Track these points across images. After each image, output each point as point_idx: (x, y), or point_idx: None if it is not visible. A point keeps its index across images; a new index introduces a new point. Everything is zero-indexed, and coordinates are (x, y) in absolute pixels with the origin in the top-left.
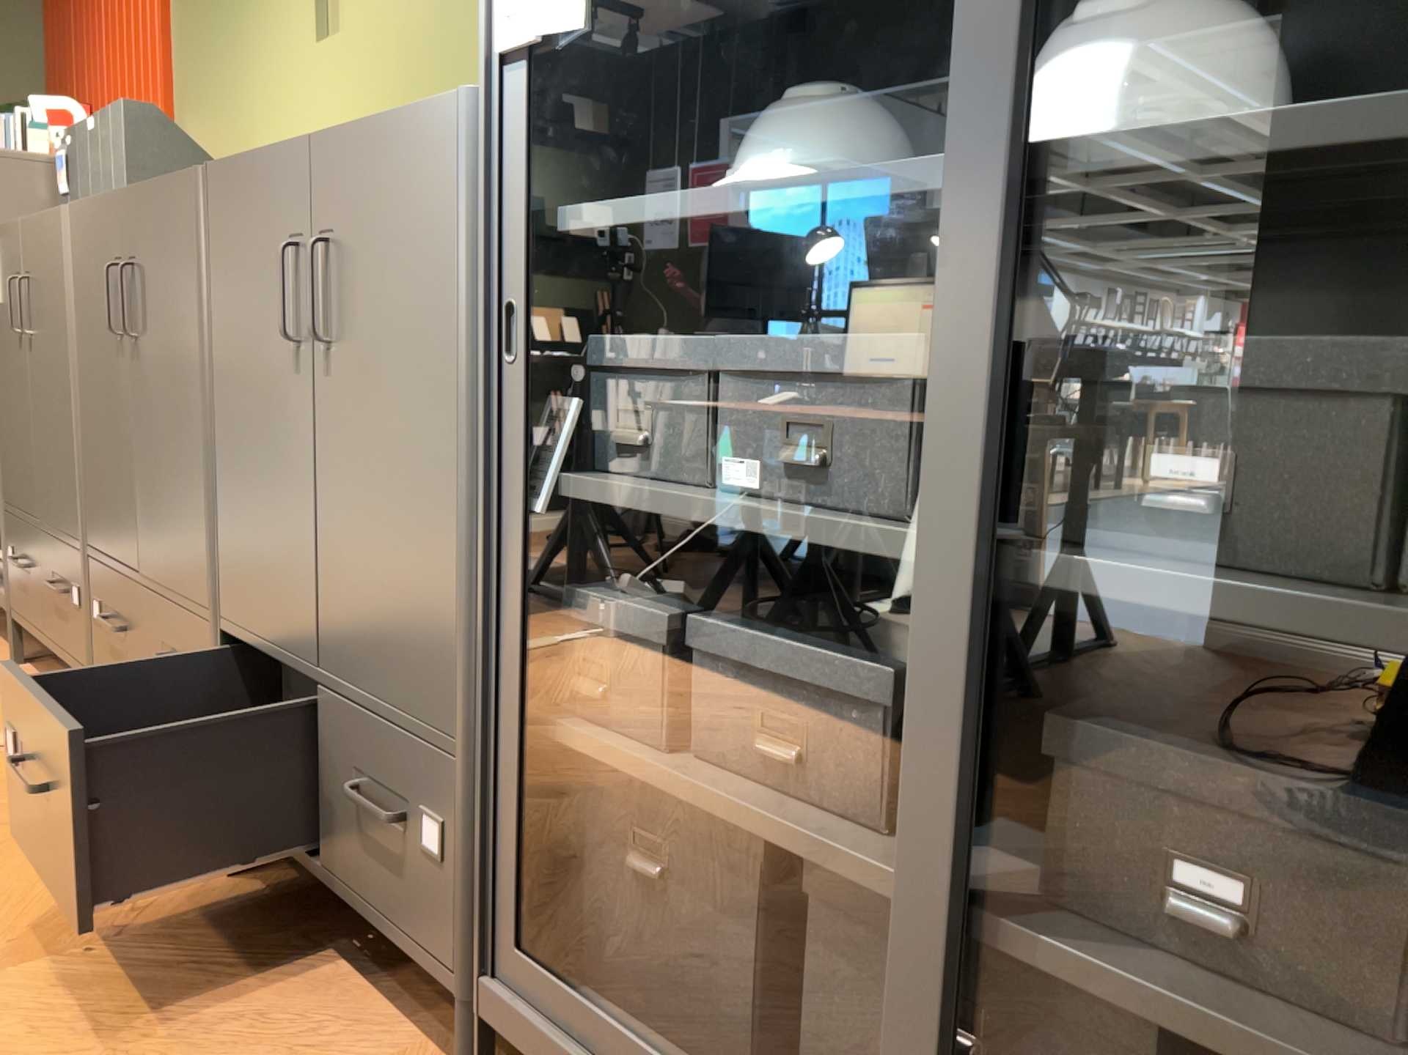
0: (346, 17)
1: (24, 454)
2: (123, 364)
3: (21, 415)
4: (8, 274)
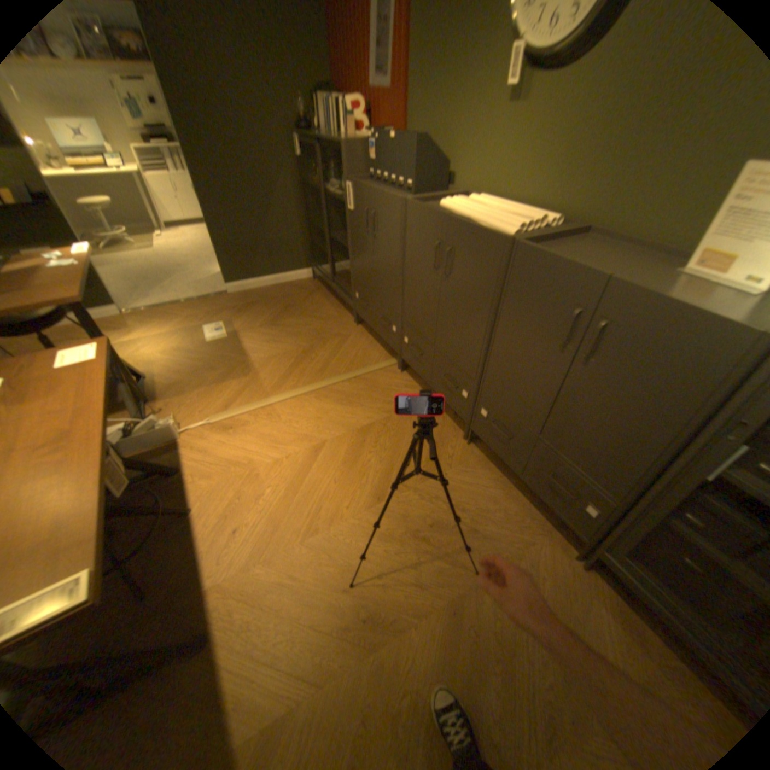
0: (536, 92)
1: (367, 271)
2: (437, 279)
3: (367, 257)
4: (361, 203)
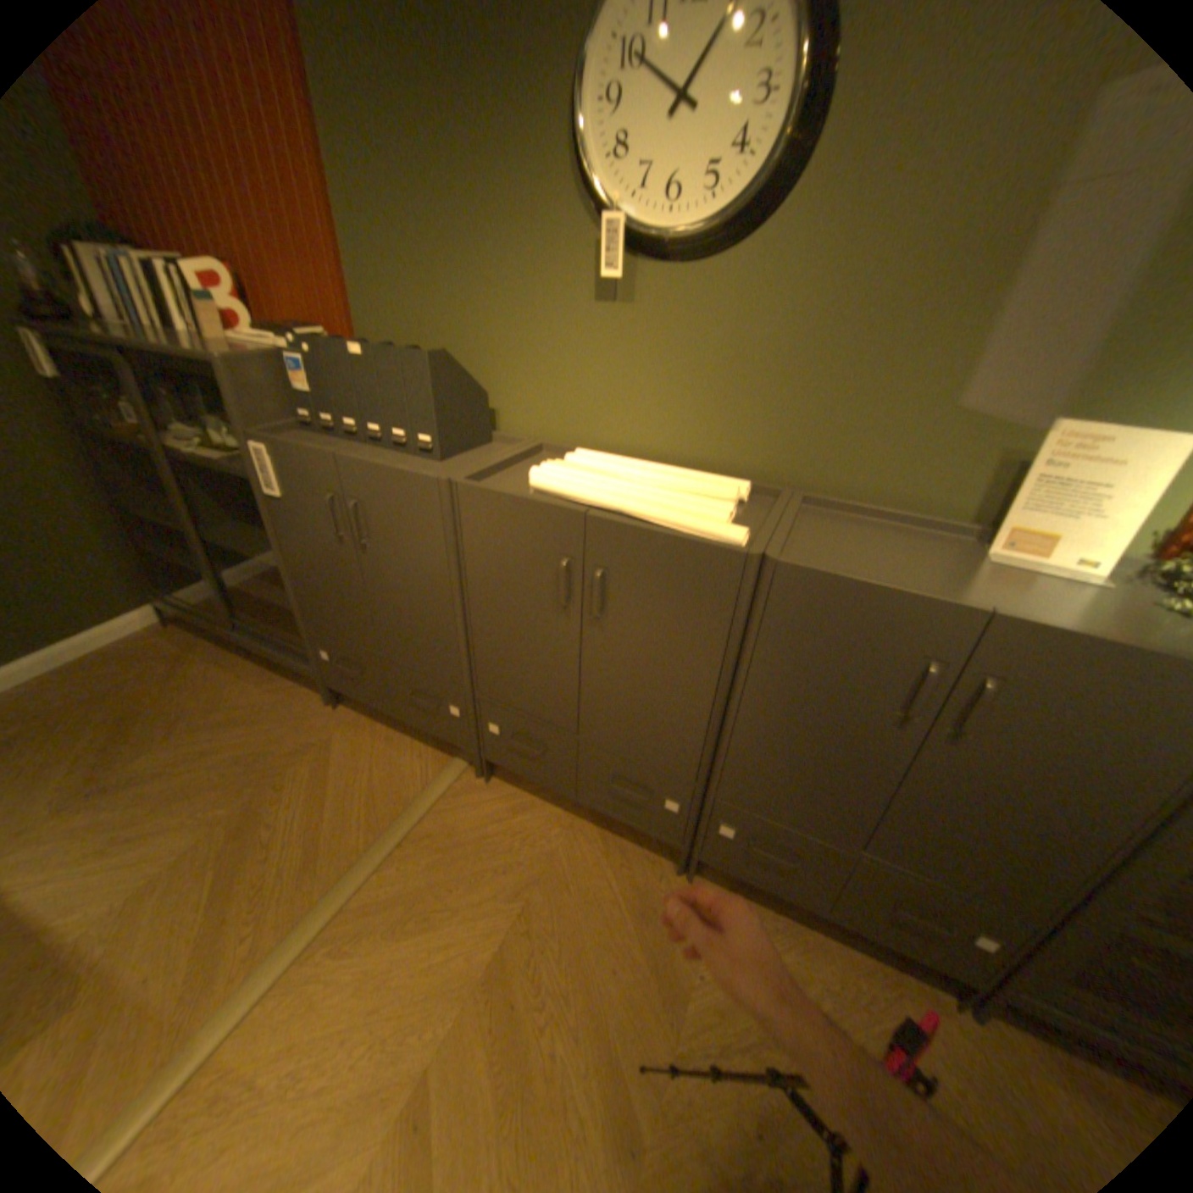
0: (647, 291)
1: (350, 608)
2: (568, 621)
3: (343, 584)
4: (306, 482)
